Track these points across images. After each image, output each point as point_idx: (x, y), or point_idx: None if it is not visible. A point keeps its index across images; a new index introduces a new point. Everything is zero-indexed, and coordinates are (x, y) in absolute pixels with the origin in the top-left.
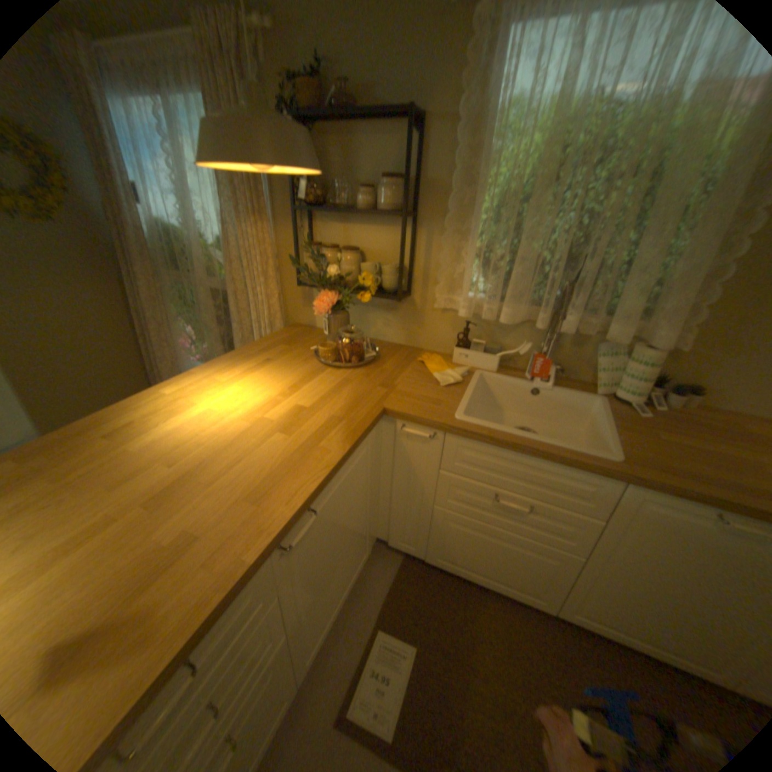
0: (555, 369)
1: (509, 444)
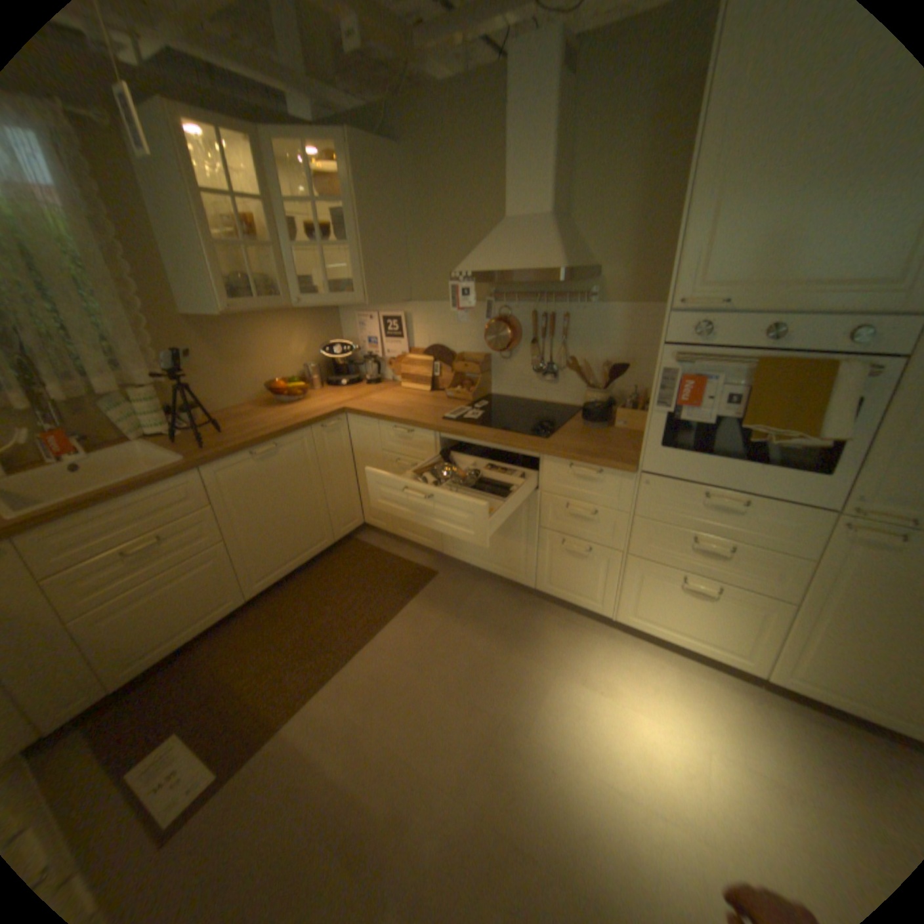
0: (75, 444)
1: (91, 503)
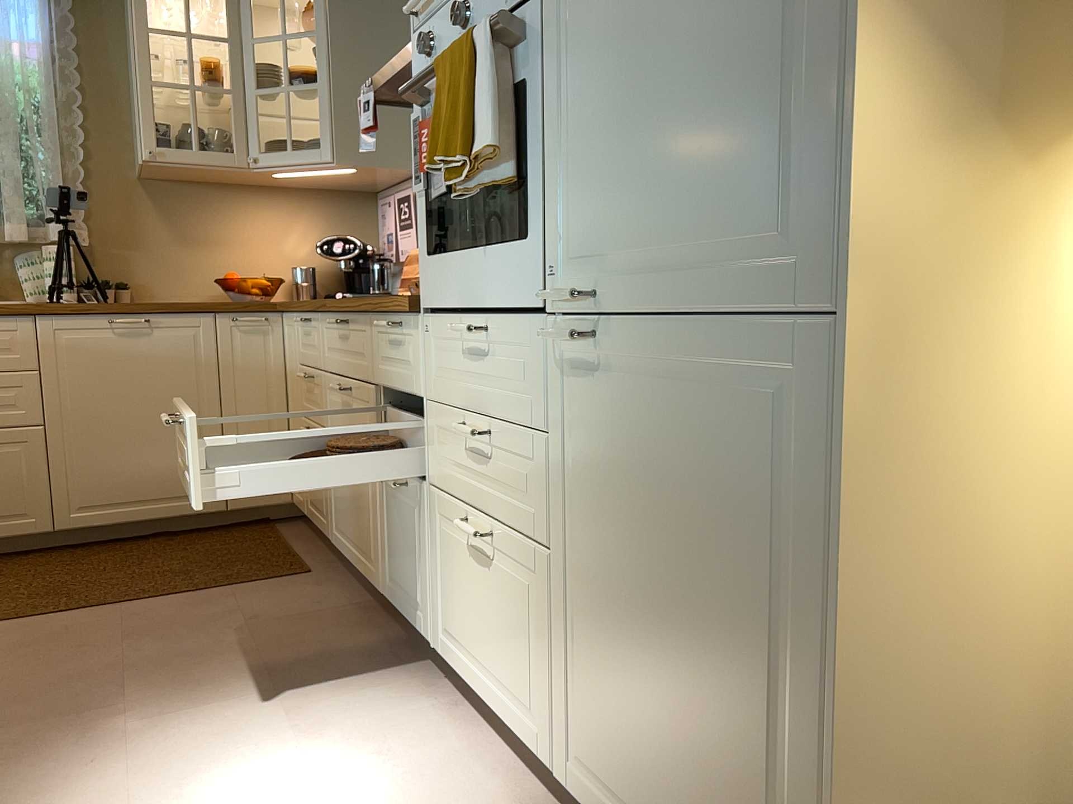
0: None
1: None
